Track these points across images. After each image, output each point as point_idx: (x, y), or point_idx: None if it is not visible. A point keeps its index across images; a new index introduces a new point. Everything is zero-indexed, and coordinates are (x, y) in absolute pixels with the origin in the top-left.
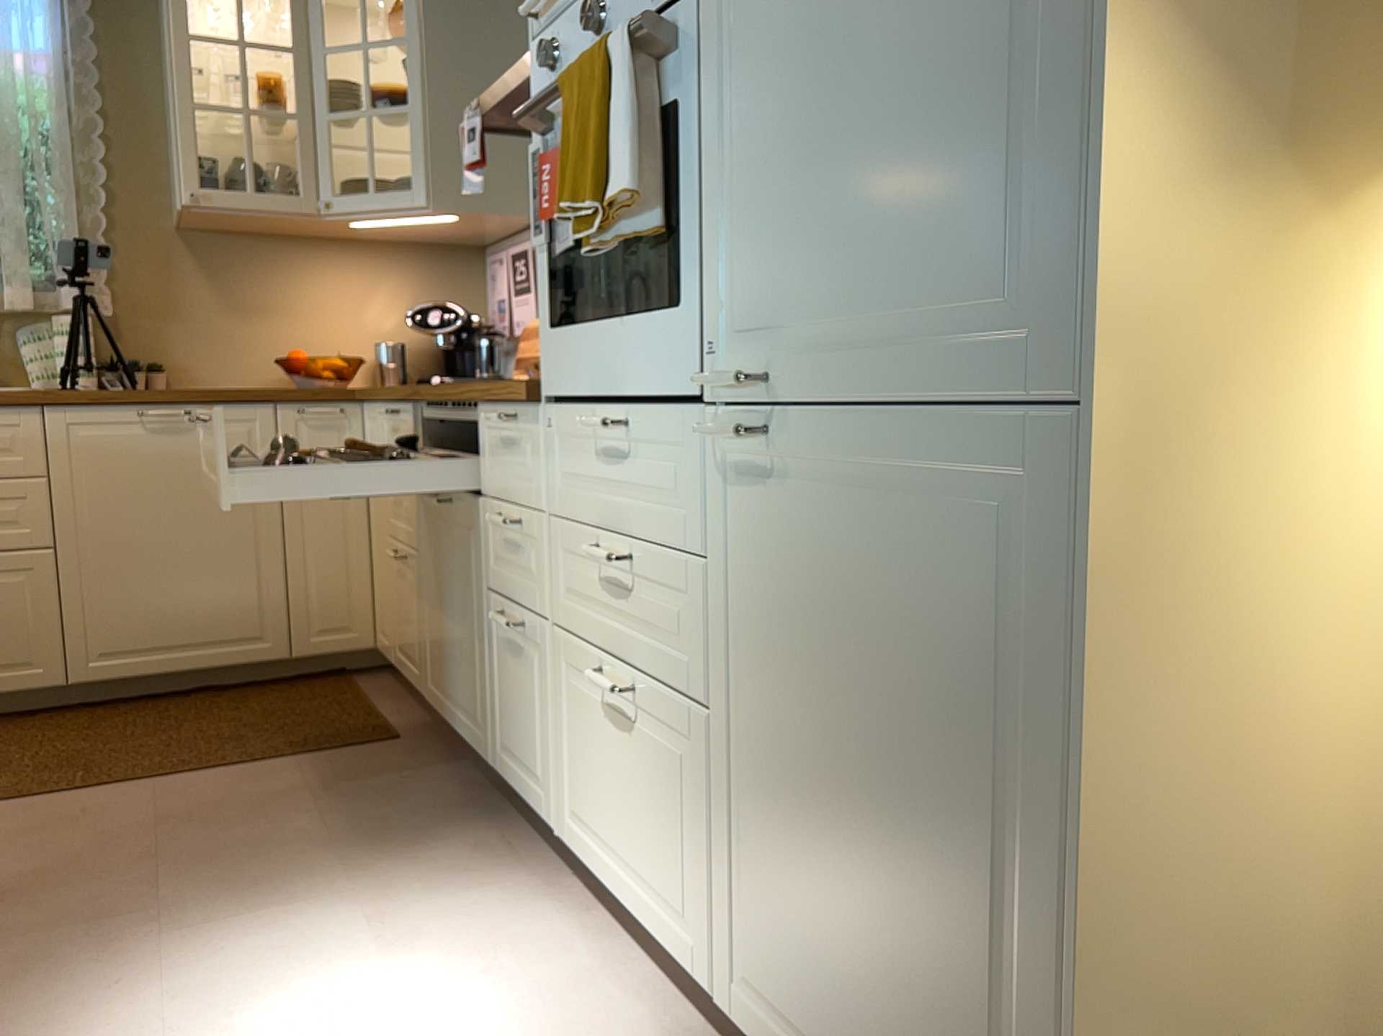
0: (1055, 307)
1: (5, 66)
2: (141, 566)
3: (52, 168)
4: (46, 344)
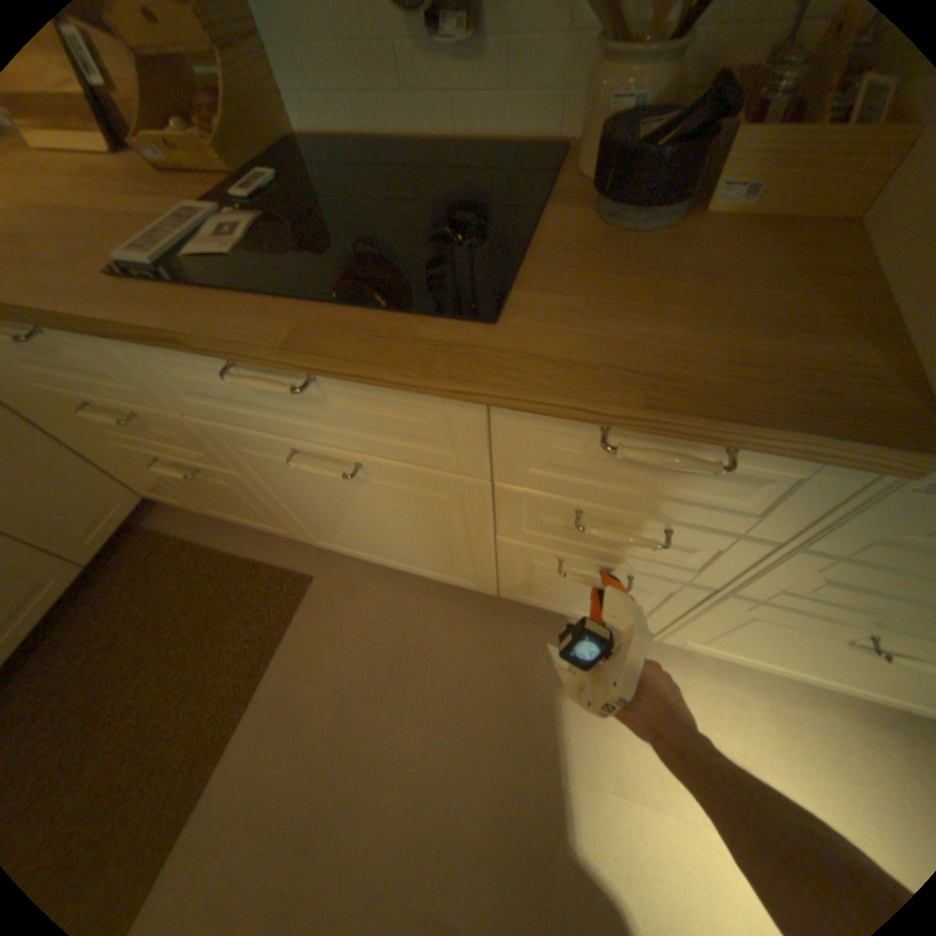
0: None
1: None
2: None
3: None
4: None
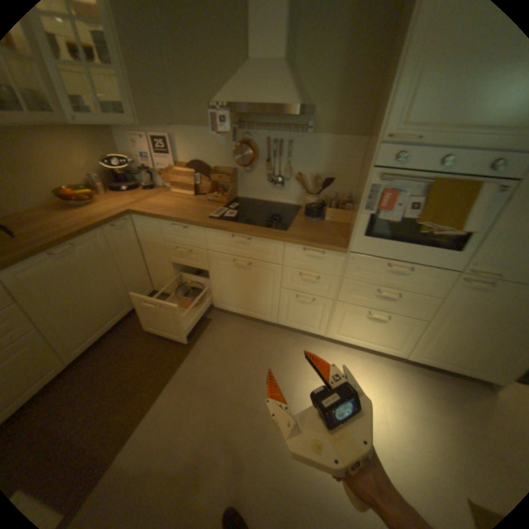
0: None
1: None
2: (74, 312)
3: None
4: None
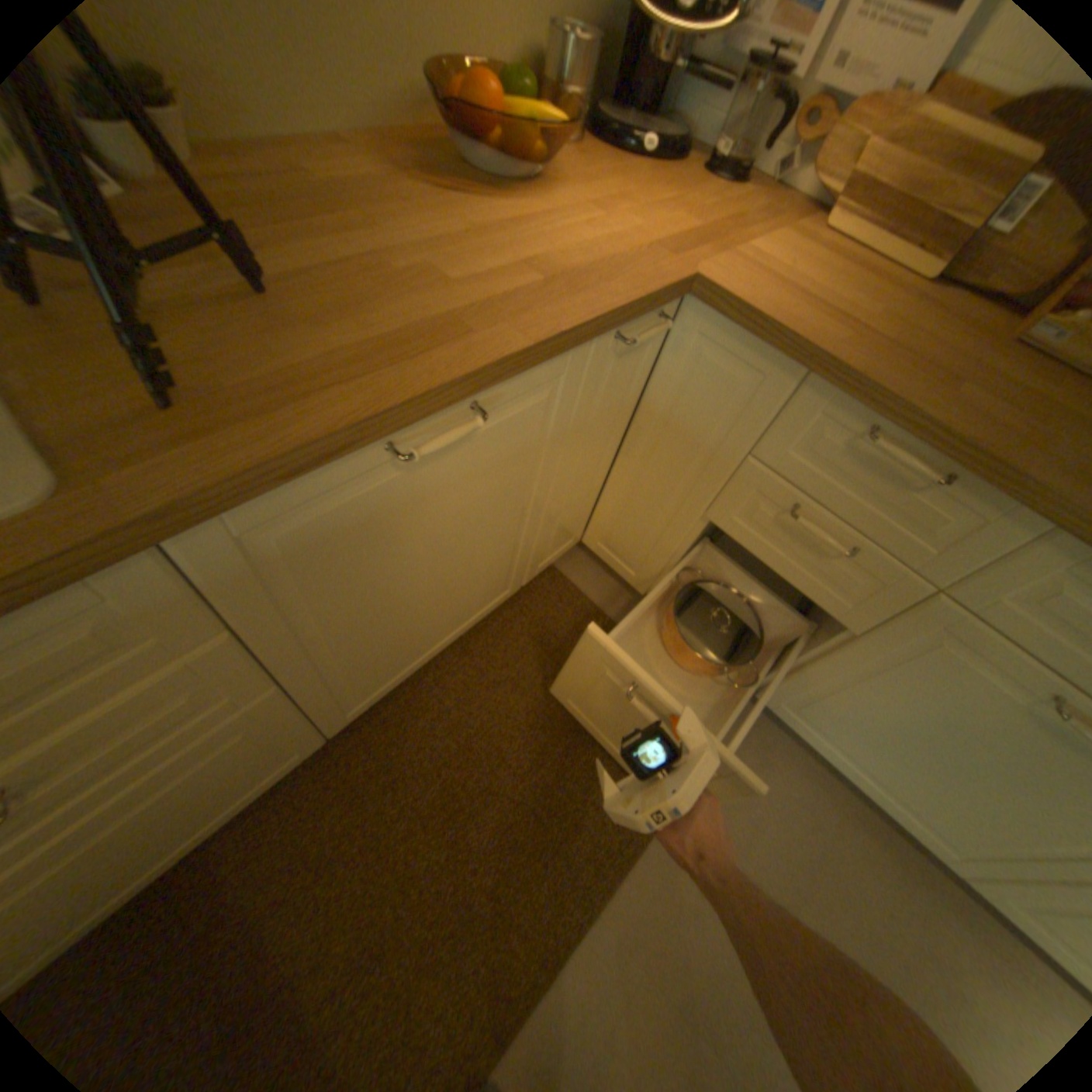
0: None
1: None
2: (400, 623)
3: None
4: None
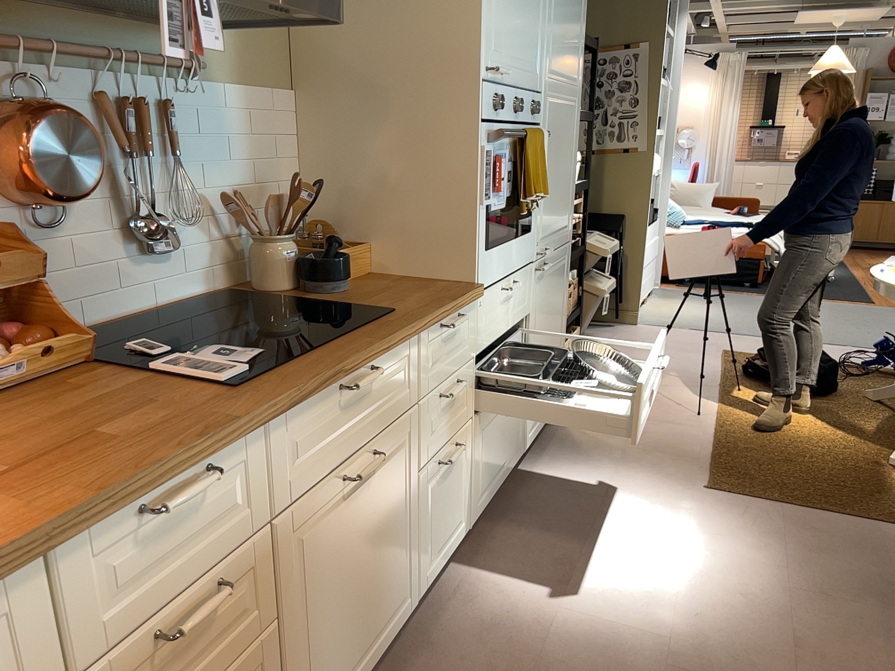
0: (569, 224)
1: None
2: None
3: None
4: None
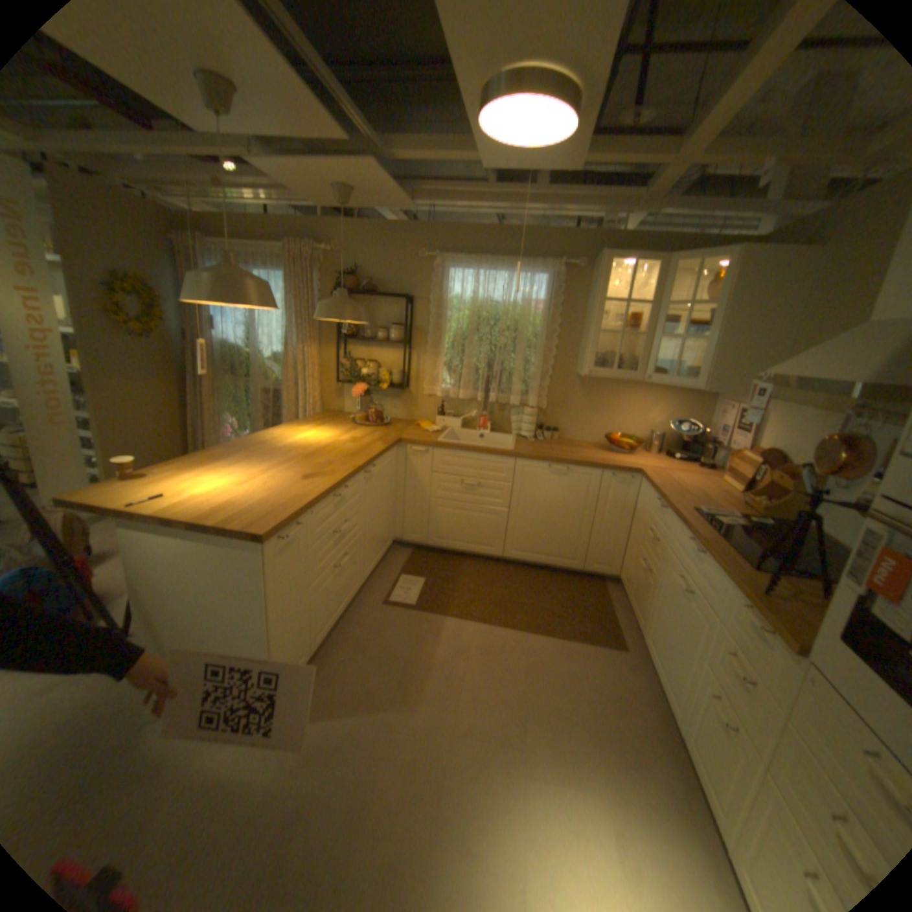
0: None
1: (528, 309)
2: (536, 522)
3: (536, 349)
4: (519, 417)
